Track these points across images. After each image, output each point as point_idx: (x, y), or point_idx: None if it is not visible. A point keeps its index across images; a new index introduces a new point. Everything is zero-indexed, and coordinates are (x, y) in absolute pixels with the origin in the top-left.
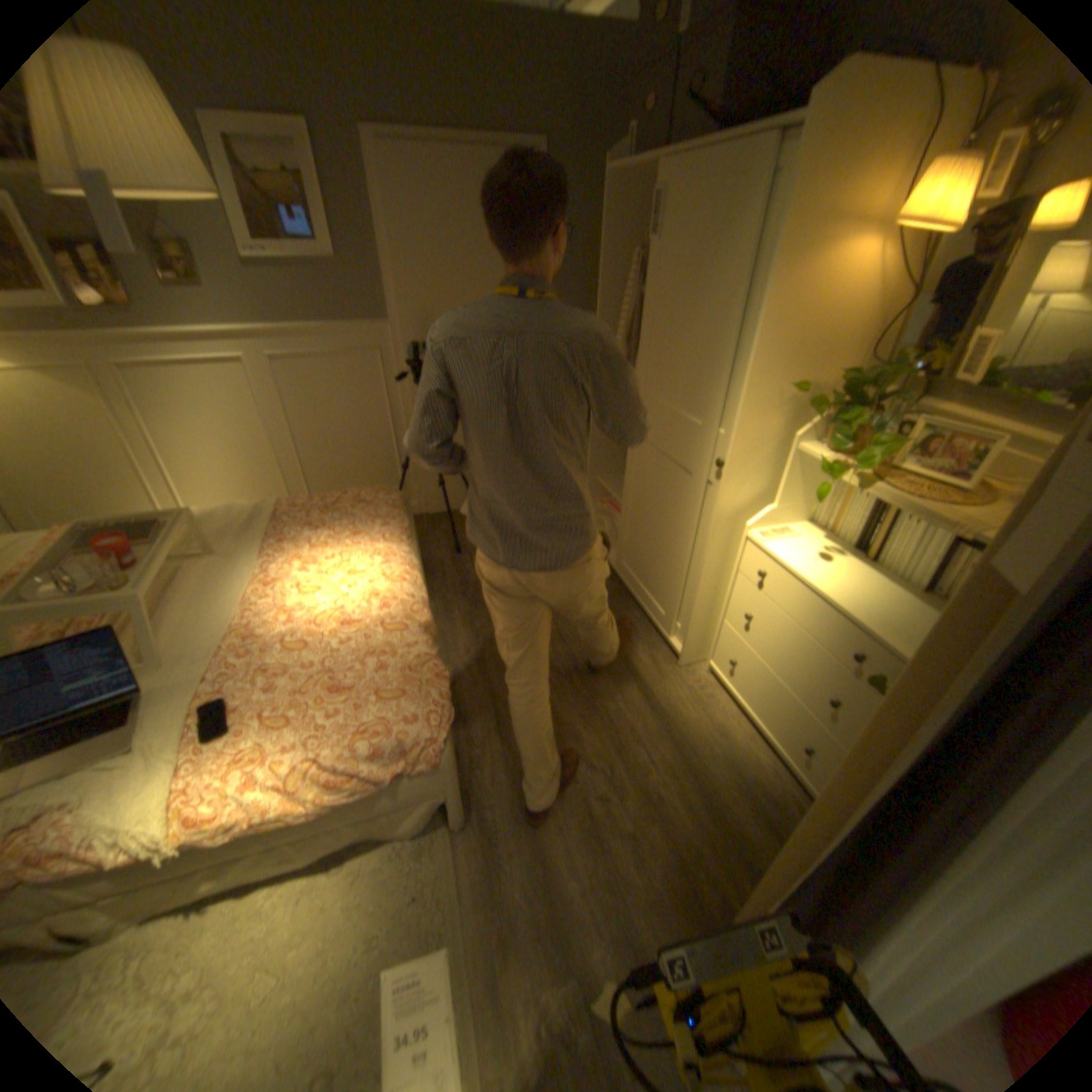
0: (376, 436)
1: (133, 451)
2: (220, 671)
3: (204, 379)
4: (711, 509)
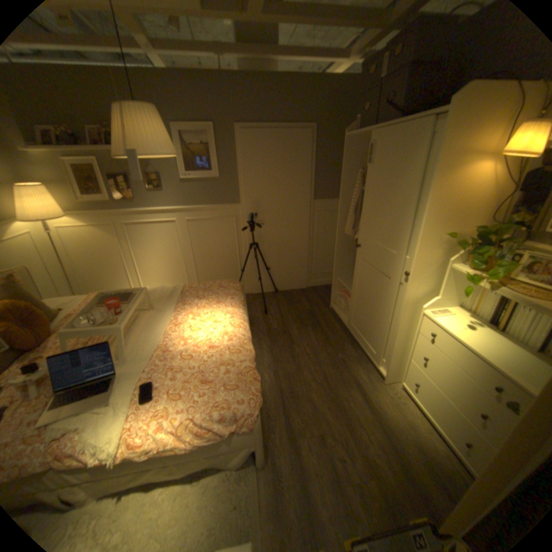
0: (230, 255)
1: (124, 260)
2: (151, 367)
3: (158, 229)
4: (402, 297)
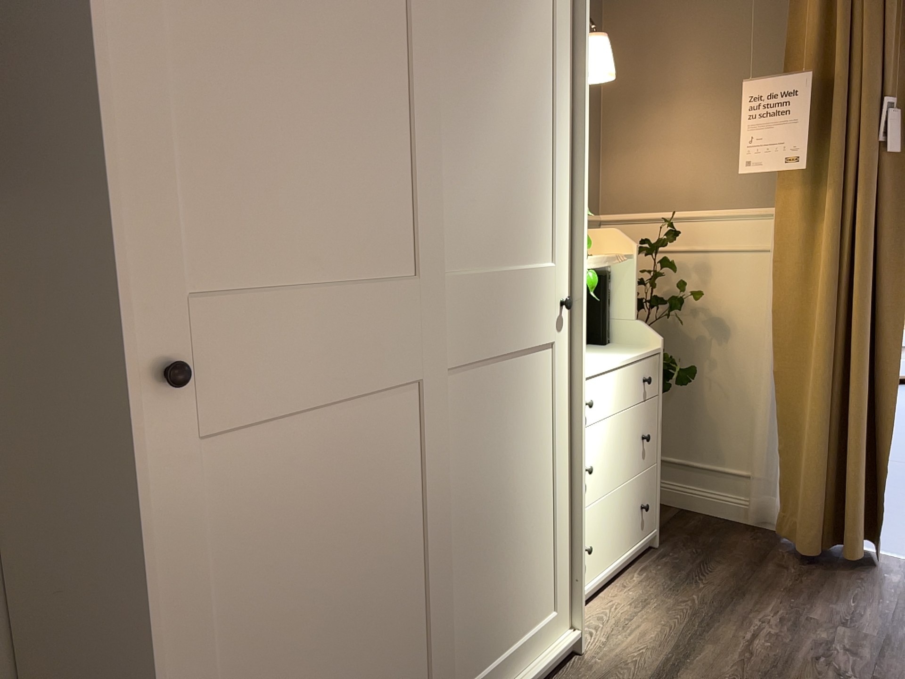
0: None
1: None
2: None
3: None
4: (560, 379)
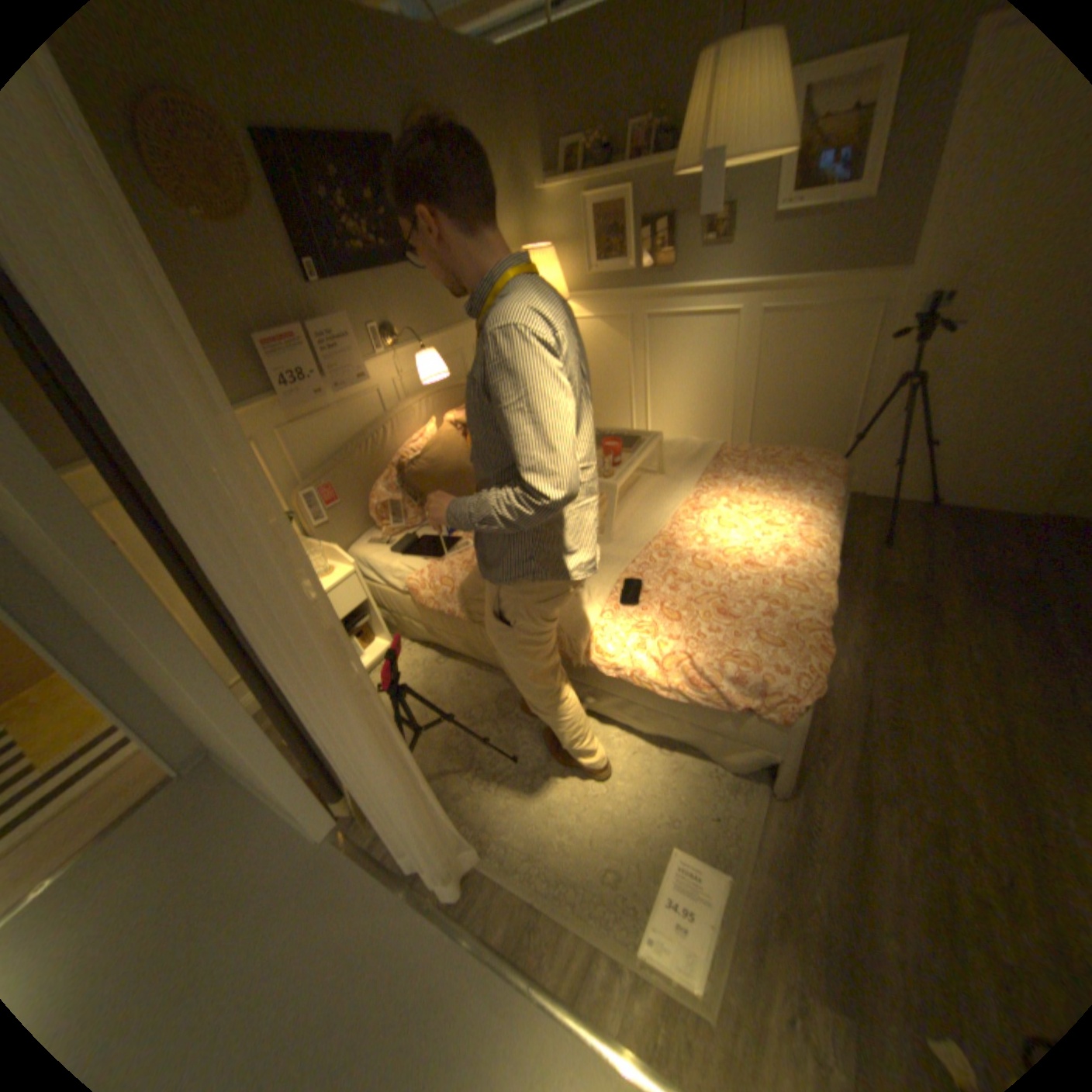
0: (840, 397)
1: (634, 384)
2: (645, 560)
3: (703, 328)
4: None
